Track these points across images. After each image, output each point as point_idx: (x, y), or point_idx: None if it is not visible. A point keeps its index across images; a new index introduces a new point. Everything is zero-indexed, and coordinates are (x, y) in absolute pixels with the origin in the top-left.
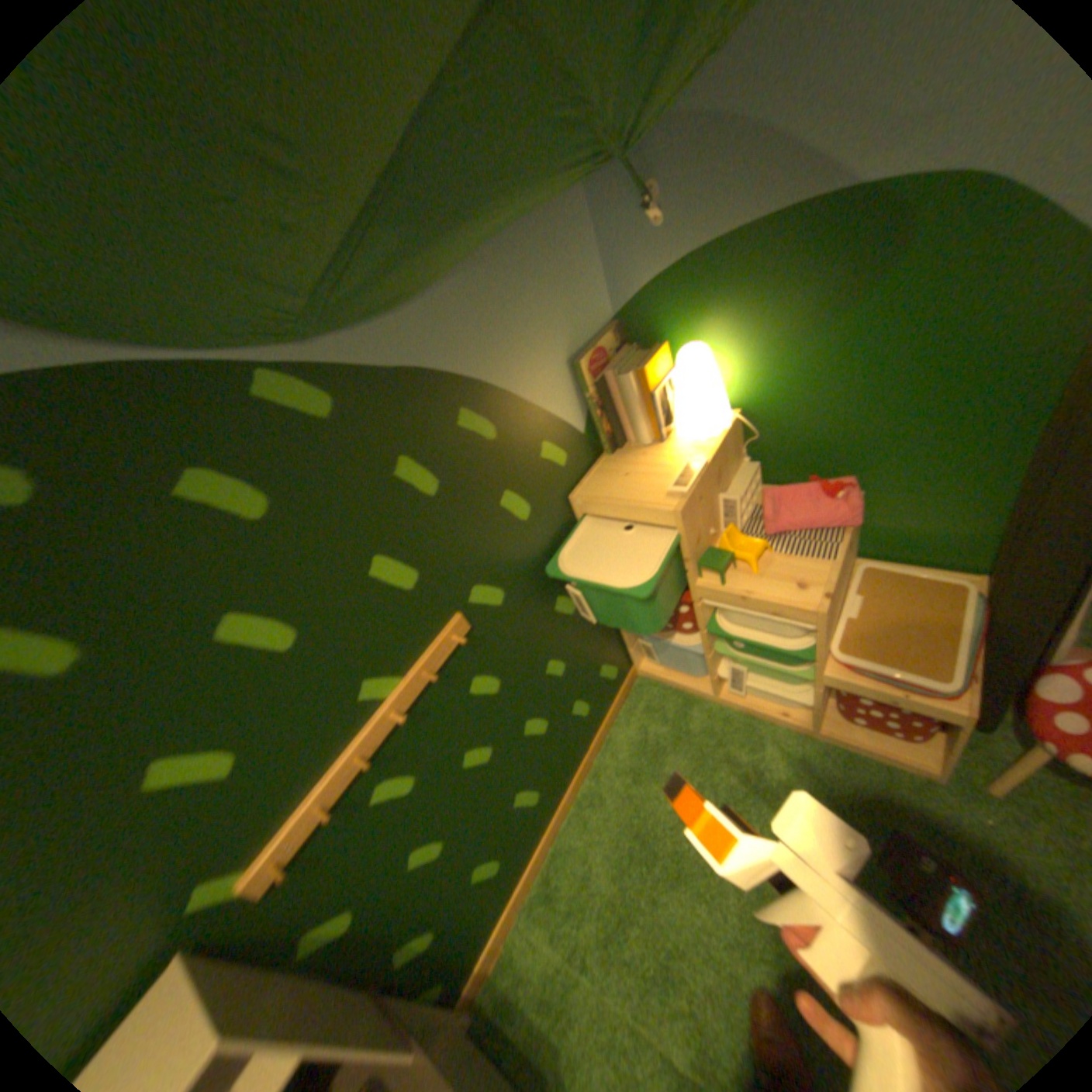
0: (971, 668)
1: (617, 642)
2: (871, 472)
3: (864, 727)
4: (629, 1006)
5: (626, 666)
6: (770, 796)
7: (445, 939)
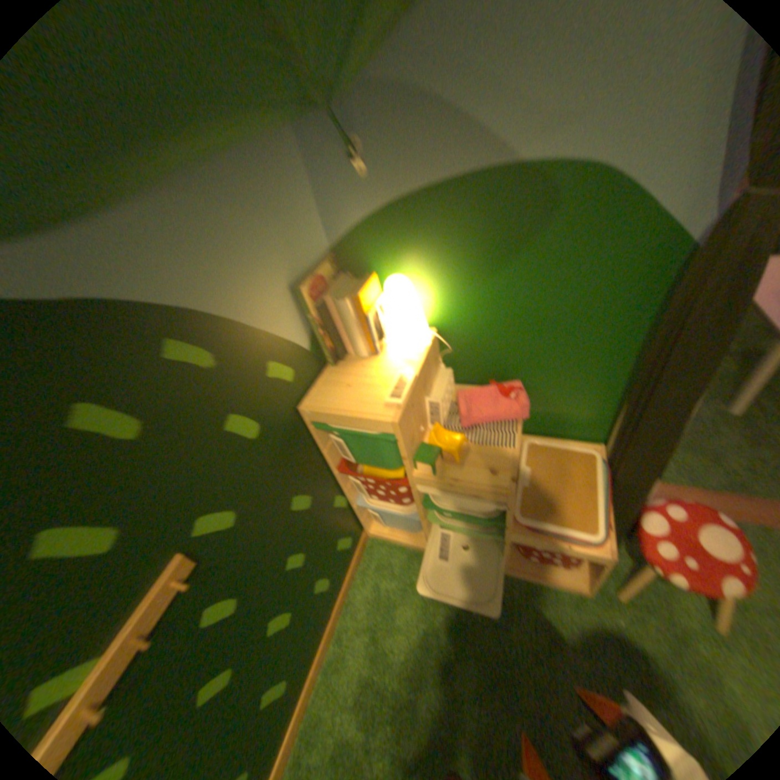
0: (607, 519)
1: (350, 518)
2: (530, 376)
3: (538, 566)
4: None
5: (359, 533)
6: (478, 631)
7: None
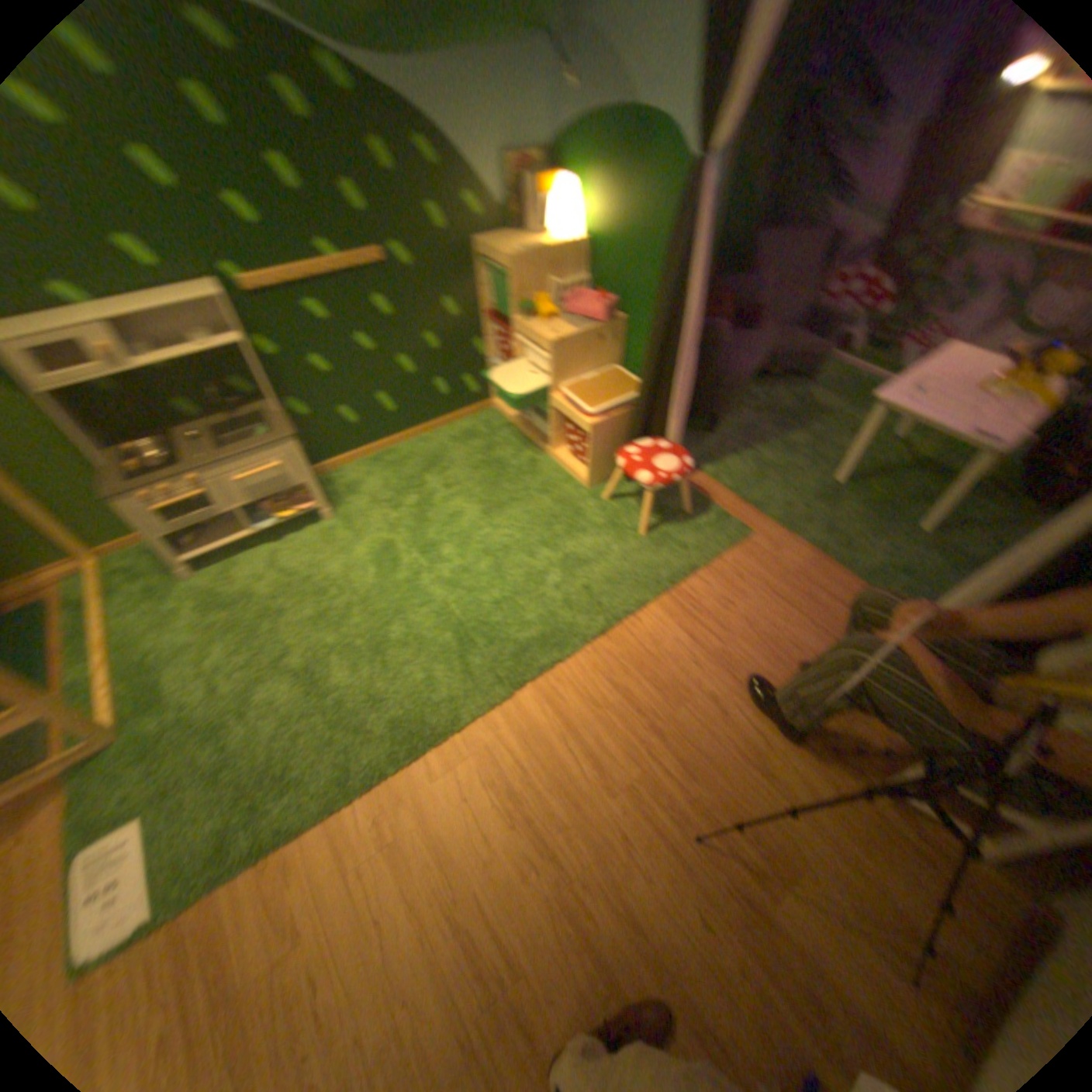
0: (607, 412)
1: (480, 370)
2: (629, 304)
3: (563, 446)
4: (381, 500)
5: (483, 394)
6: (506, 468)
7: (311, 426)
